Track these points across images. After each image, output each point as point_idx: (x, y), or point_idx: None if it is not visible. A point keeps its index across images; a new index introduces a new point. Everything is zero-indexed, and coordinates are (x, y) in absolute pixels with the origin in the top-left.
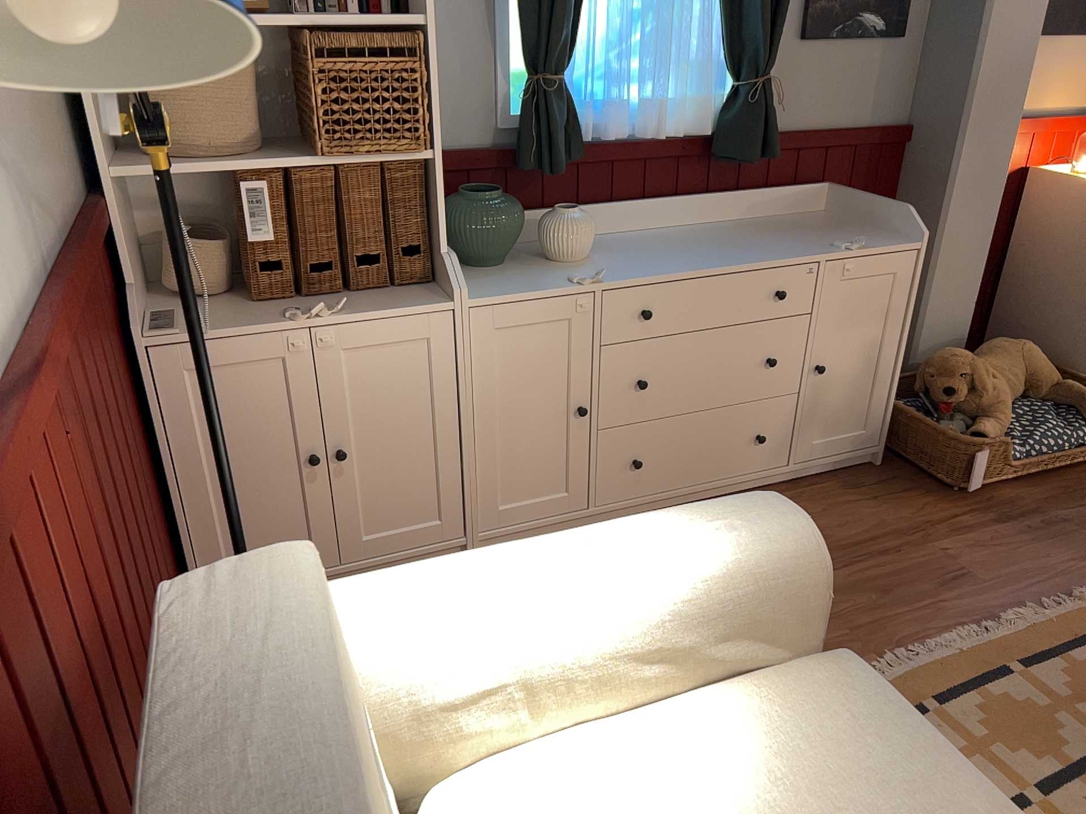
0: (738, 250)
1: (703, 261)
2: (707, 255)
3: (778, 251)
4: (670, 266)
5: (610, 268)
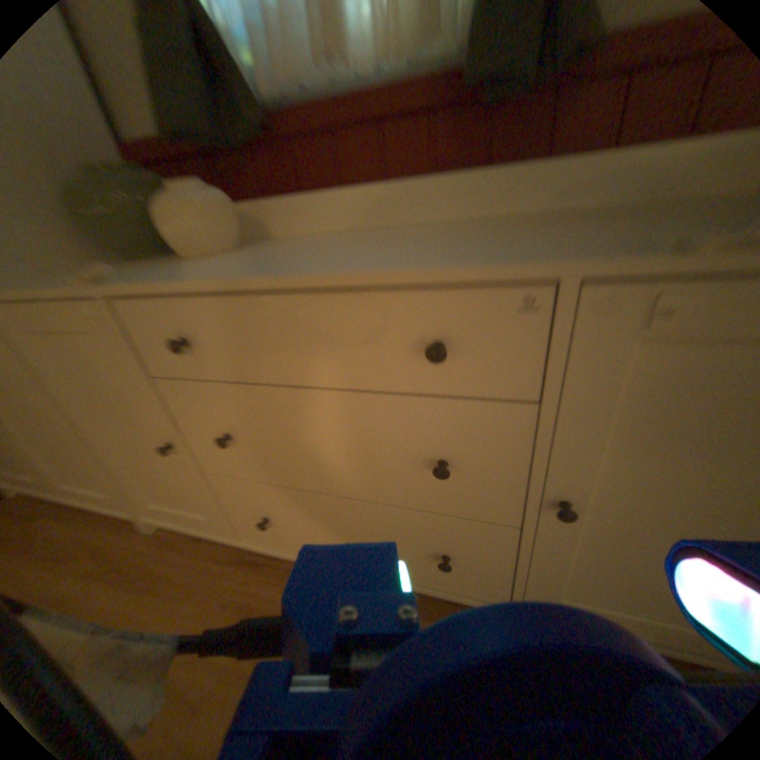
0: (413, 249)
1: (306, 263)
2: (349, 254)
3: (485, 250)
4: (248, 268)
5: (193, 268)
